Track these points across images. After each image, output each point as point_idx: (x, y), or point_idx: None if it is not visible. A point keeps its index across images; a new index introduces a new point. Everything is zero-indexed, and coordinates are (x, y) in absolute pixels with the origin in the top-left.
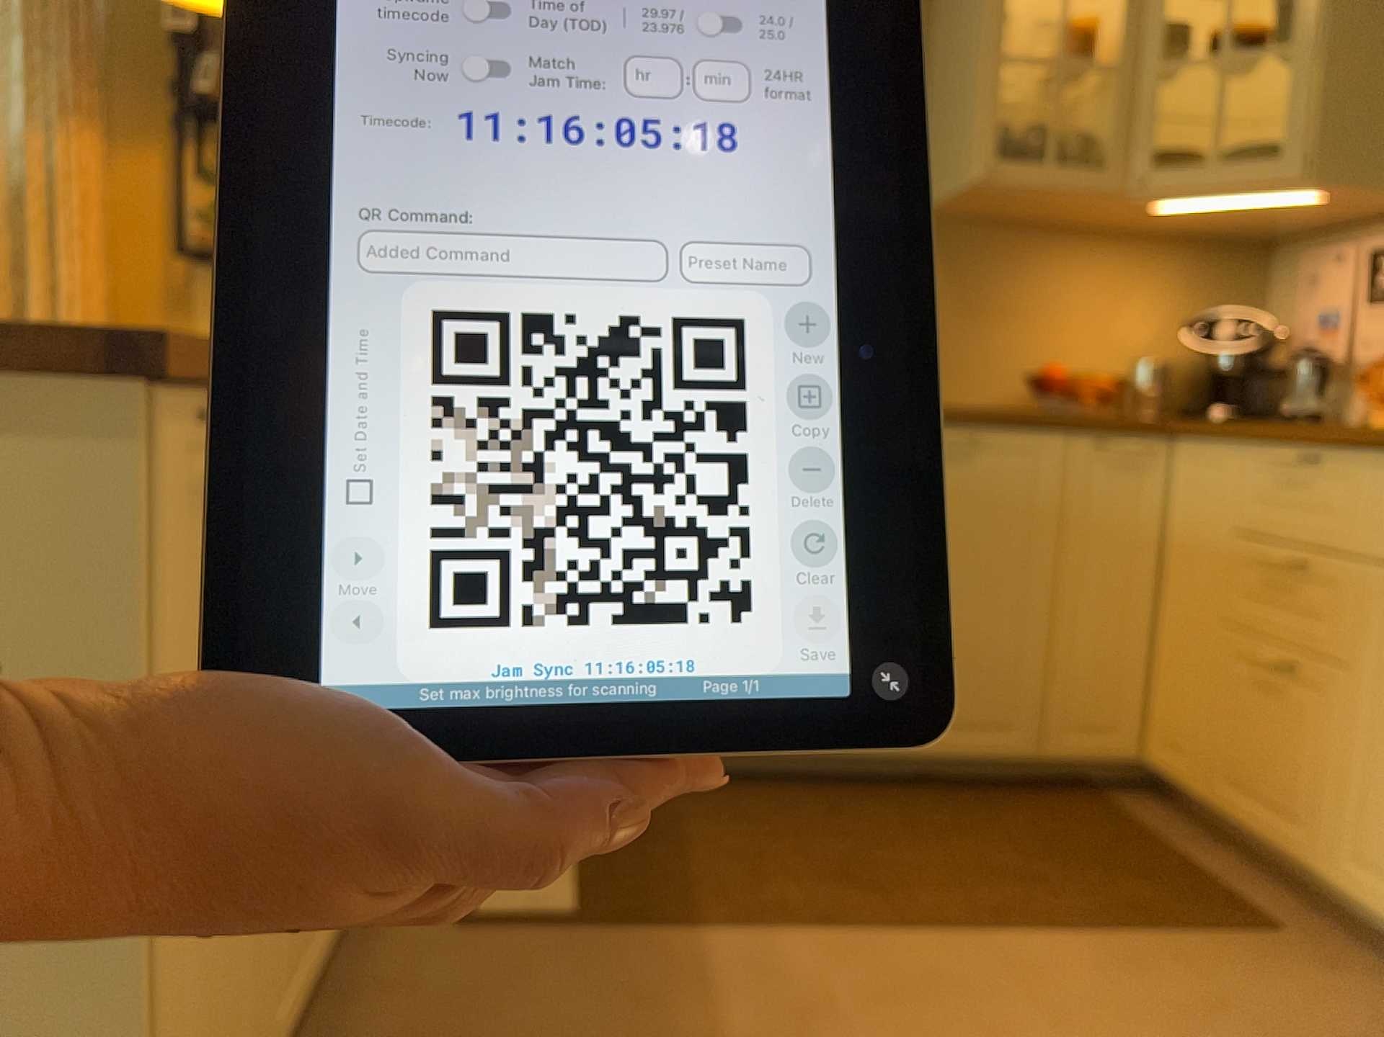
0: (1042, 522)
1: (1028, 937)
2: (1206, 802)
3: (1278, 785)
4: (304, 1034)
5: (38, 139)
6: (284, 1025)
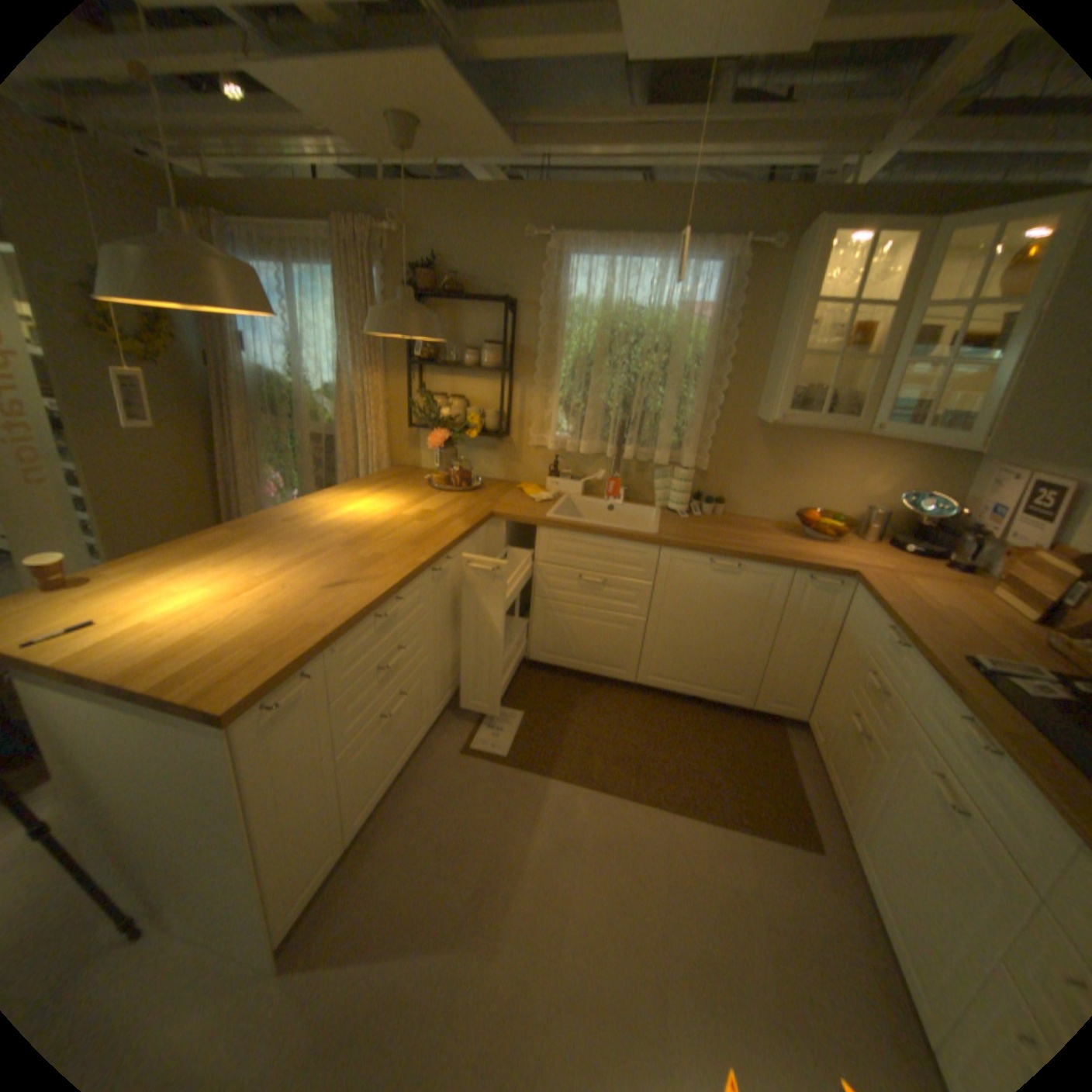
0: (770, 609)
1: (691, 820)
2: (823, 761)
3: (848, 781)
4: (391, 797)
5: (357, 376)
6: (372, 808)
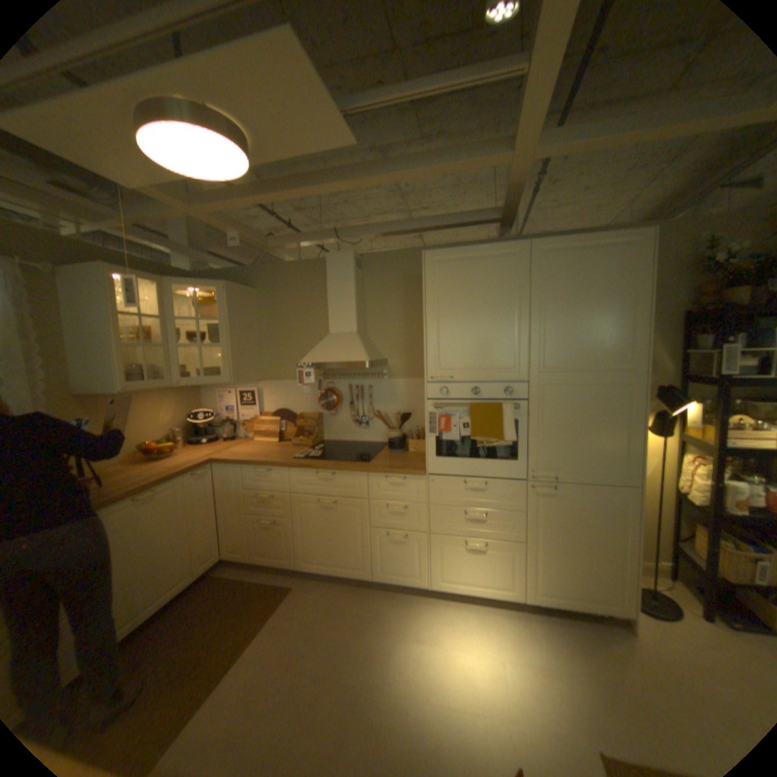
0: (179, 509)
1: (247, 648)
2: (247, 564)
3: (273, 553)
4: None
5: None
6: None
